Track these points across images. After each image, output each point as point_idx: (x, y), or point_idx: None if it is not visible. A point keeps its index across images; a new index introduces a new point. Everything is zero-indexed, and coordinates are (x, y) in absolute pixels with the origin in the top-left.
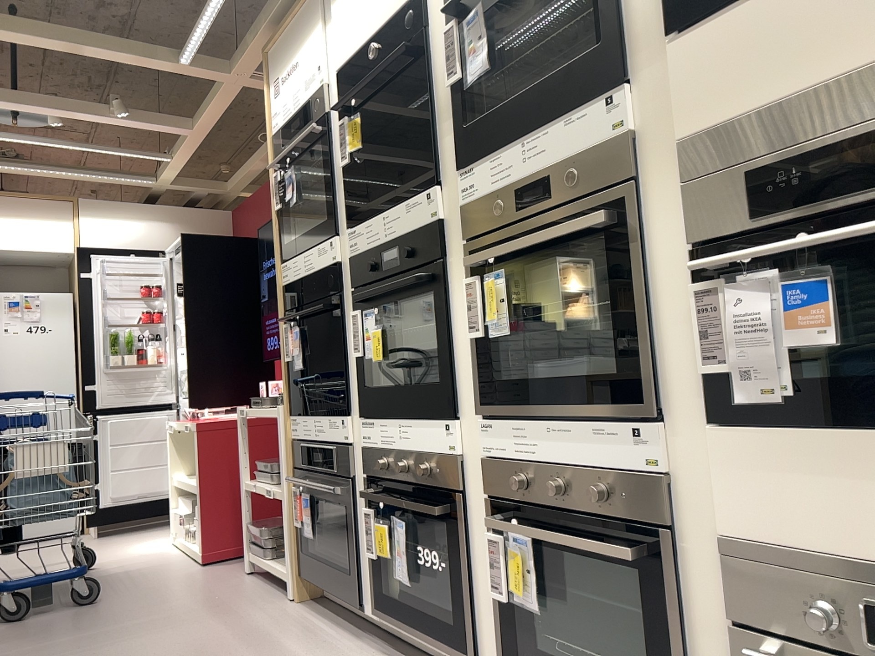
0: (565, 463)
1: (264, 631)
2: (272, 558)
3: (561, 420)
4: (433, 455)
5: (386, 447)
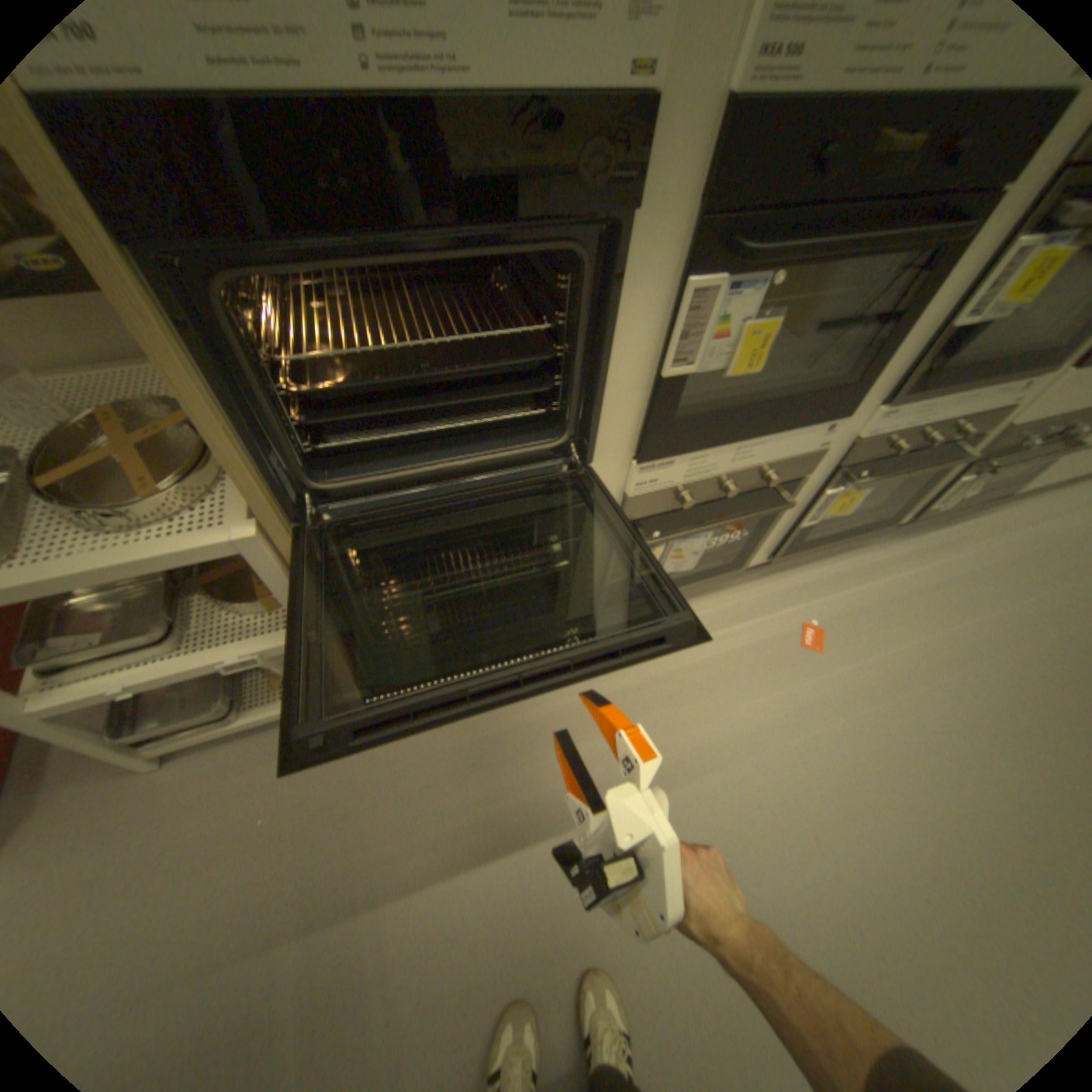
0: (948, 419)
1: (469, 741)
2: (235, 710)
3: (975, 388)
4: (788, 458)
5: (693, 477)
